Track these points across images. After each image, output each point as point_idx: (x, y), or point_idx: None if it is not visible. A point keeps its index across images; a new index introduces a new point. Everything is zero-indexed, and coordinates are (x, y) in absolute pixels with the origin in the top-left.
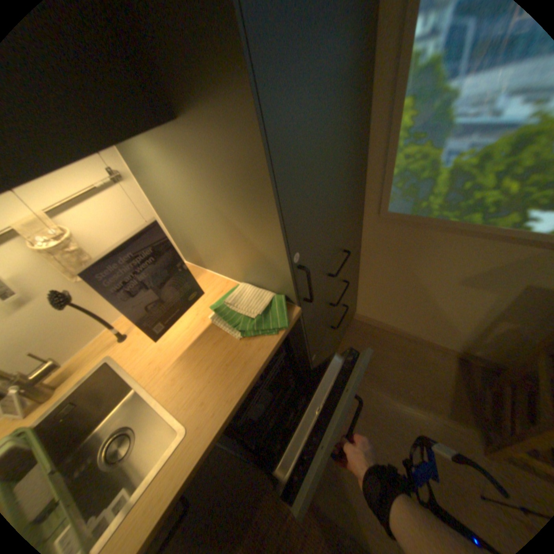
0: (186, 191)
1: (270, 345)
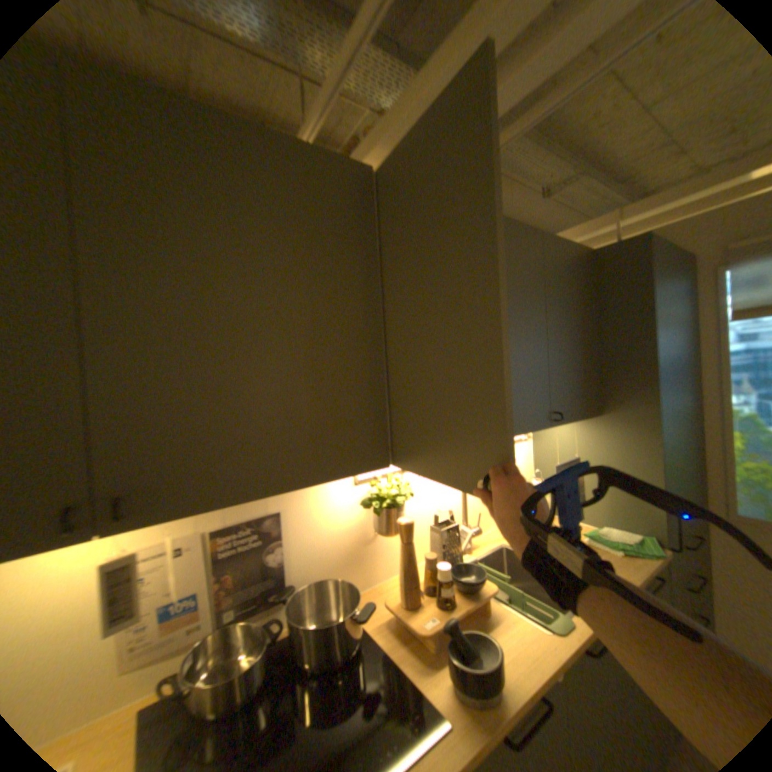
0: (581, 451)
1: (652, 567)
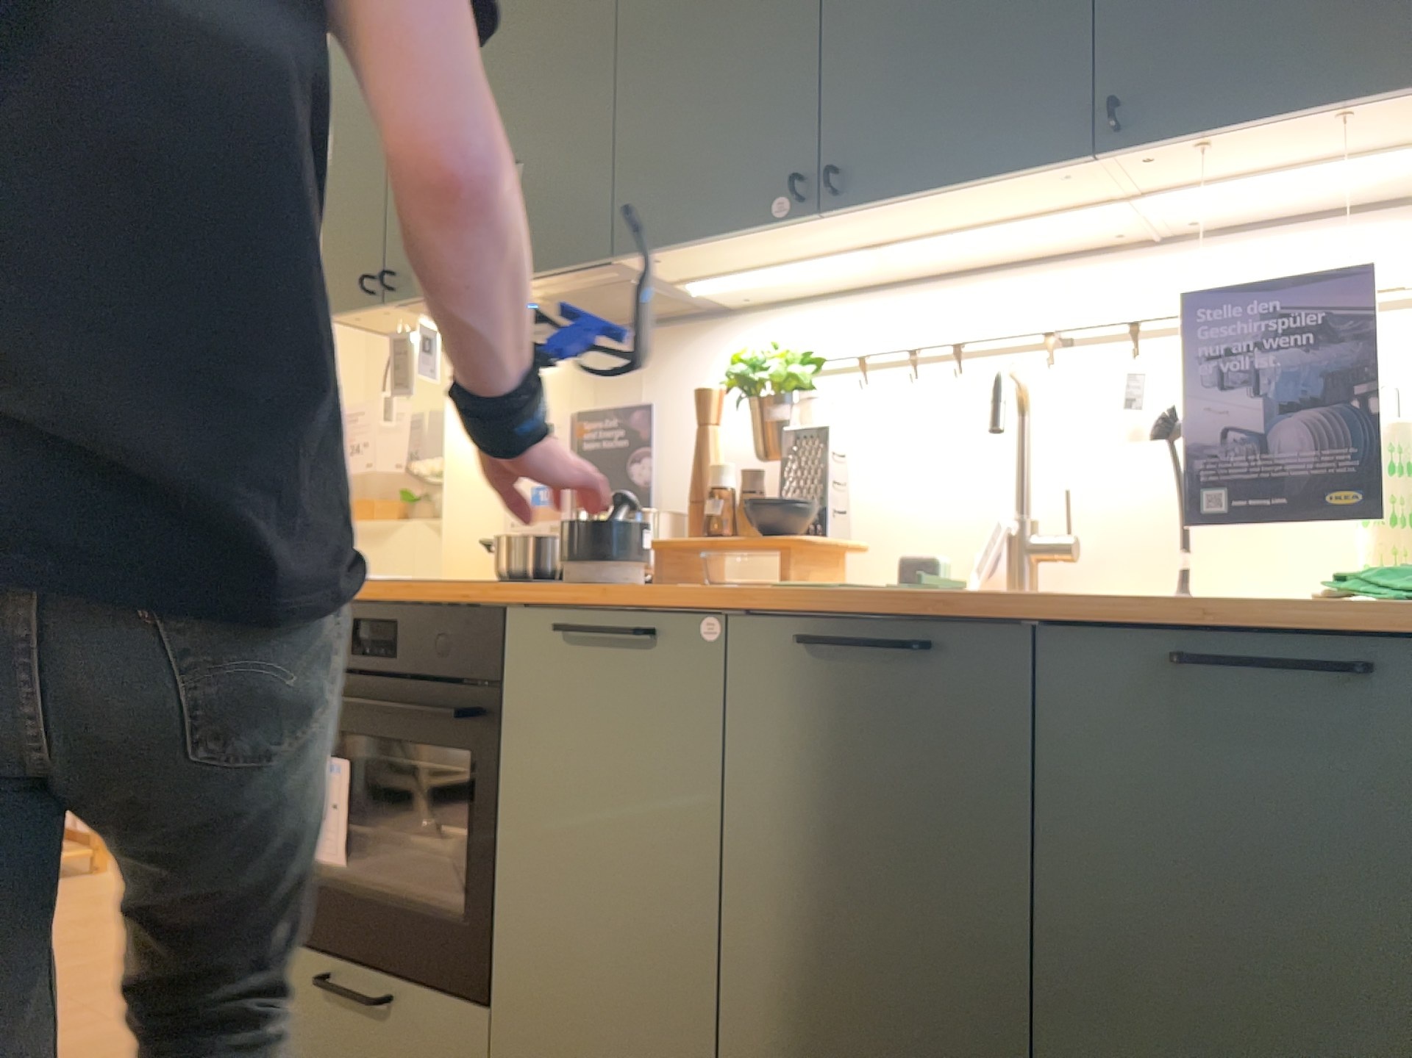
0: None
1: (1355, 617)
